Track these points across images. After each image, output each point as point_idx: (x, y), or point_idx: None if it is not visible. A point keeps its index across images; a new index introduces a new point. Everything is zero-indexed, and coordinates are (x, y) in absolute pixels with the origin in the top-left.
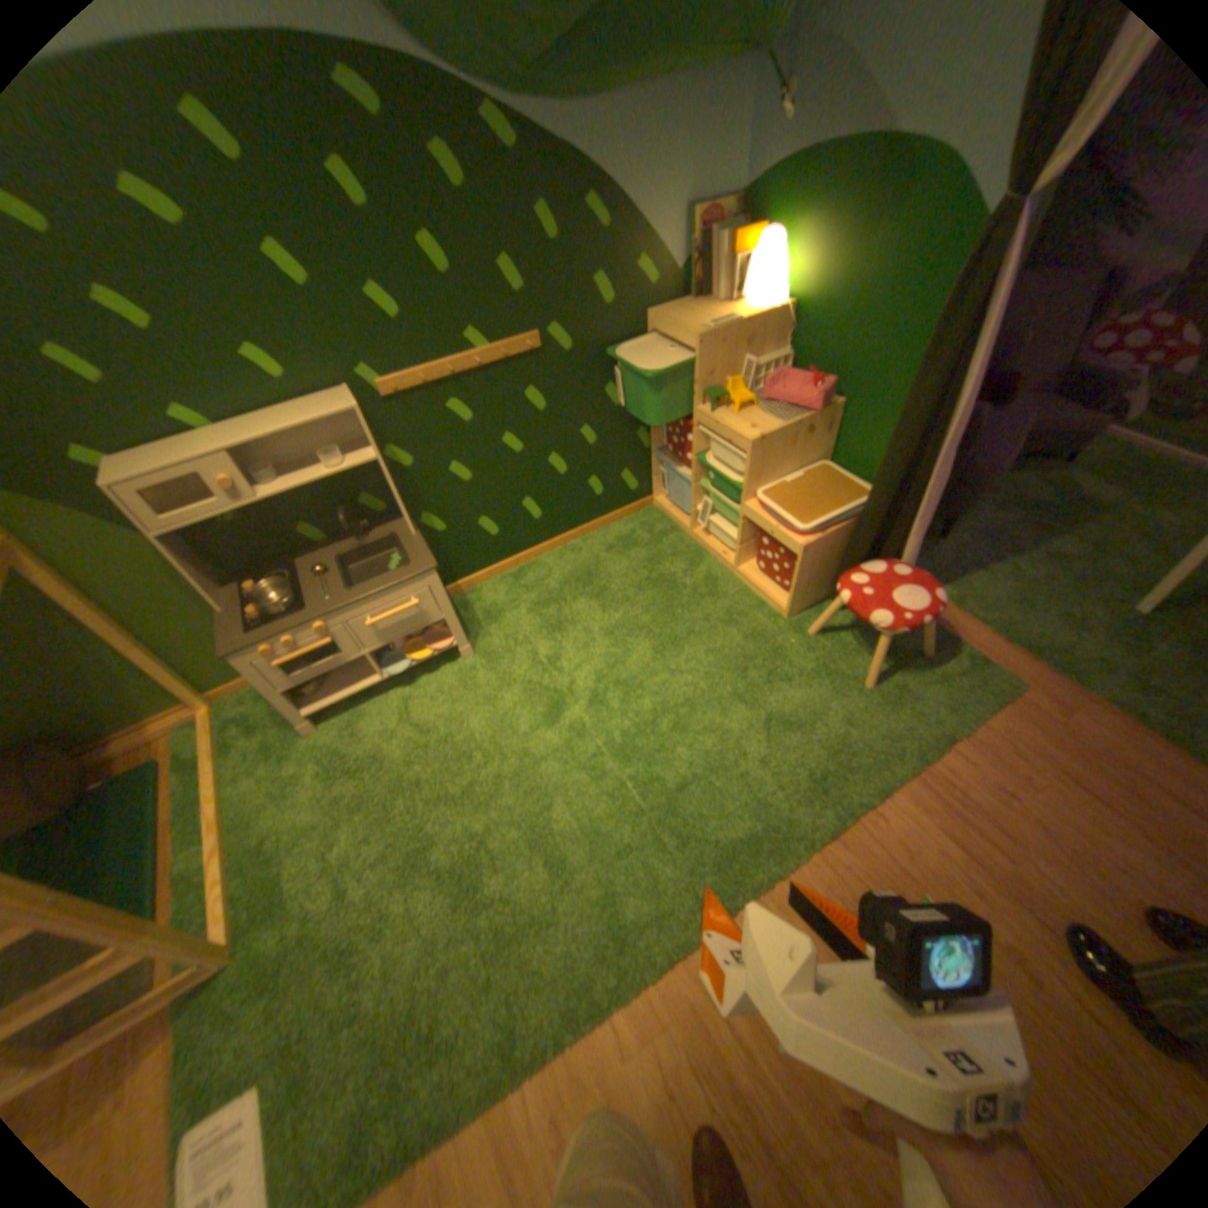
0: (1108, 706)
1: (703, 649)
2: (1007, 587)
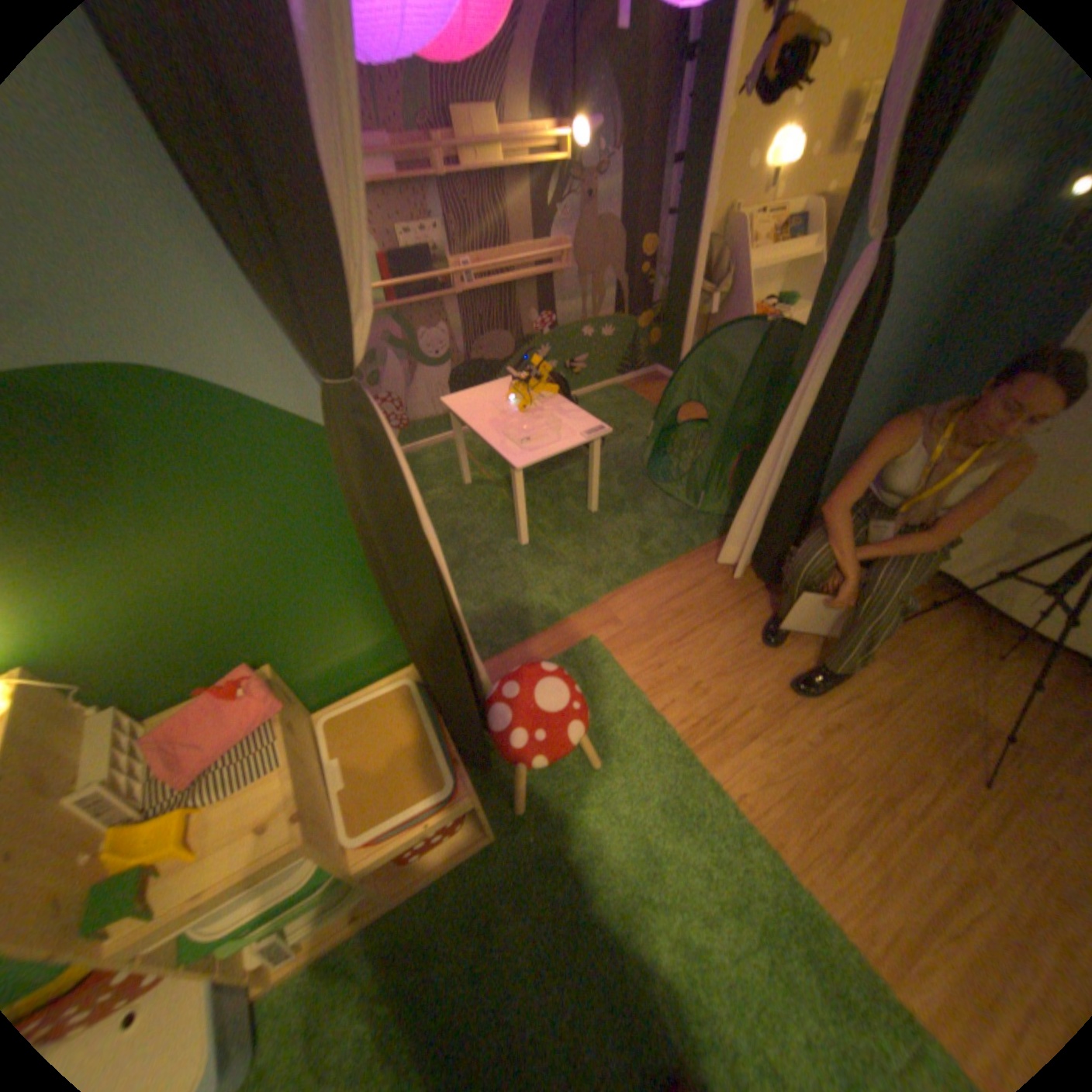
0: (607, 595)
1: (531, 991)
2: (484, 606)
